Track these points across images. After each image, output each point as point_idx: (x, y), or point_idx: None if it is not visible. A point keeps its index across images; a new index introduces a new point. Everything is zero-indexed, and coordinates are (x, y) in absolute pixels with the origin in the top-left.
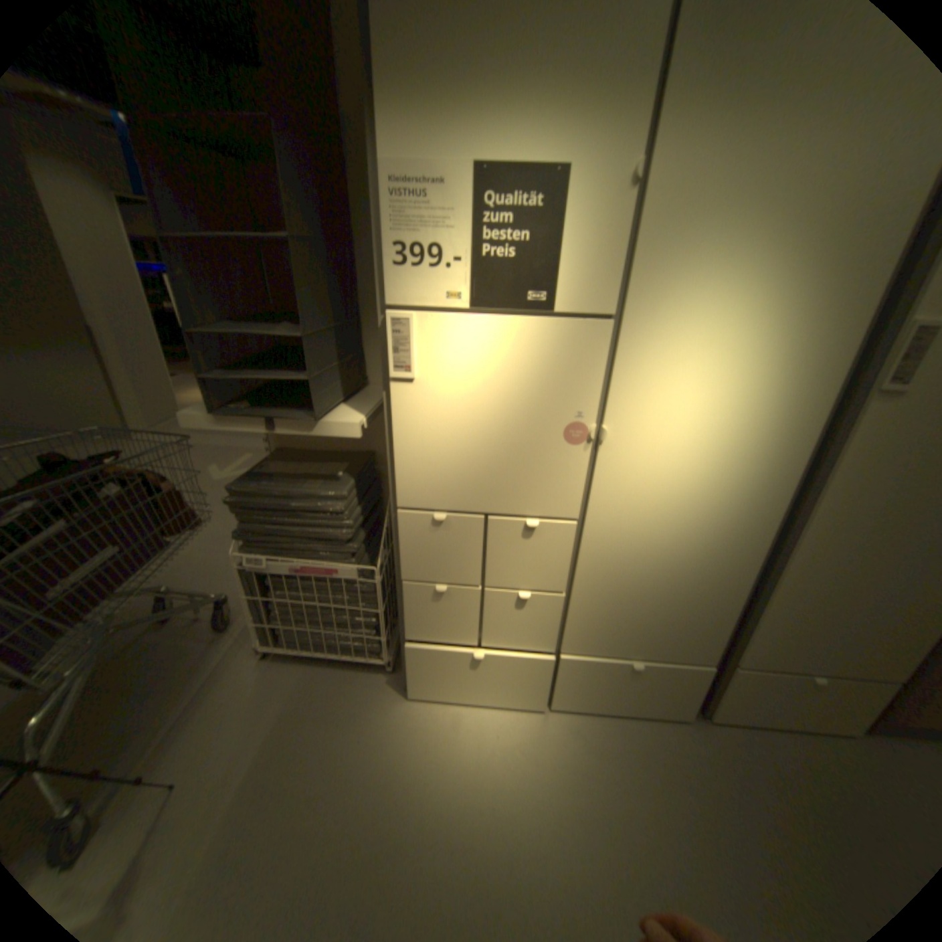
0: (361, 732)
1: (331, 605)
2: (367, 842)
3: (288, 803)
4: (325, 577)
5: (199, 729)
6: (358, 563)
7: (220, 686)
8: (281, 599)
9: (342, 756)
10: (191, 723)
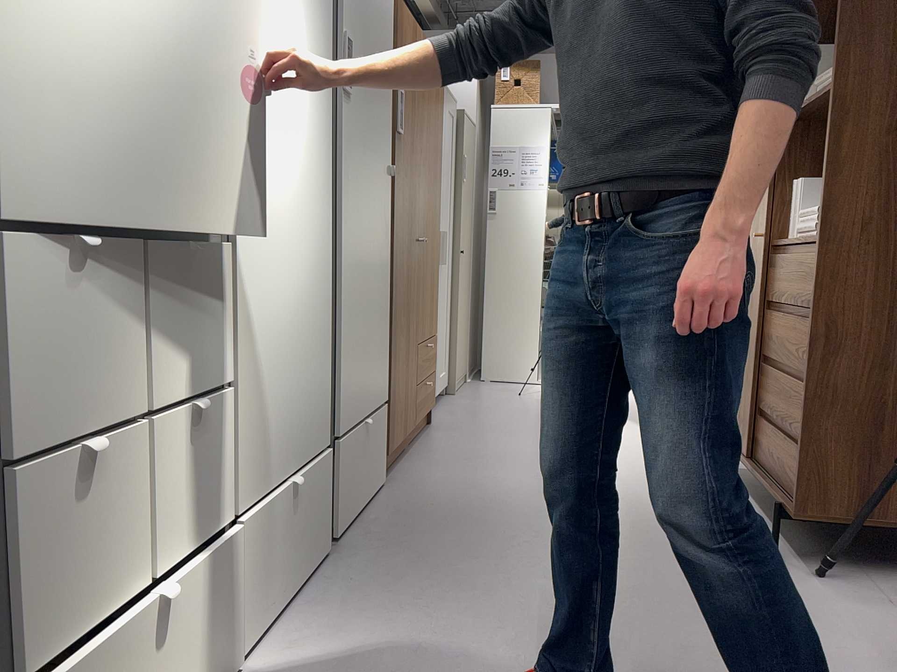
0: None
1: None
2: None
3: None
4: None
5: None
6: None
7: None
8: None
9: None
10: None
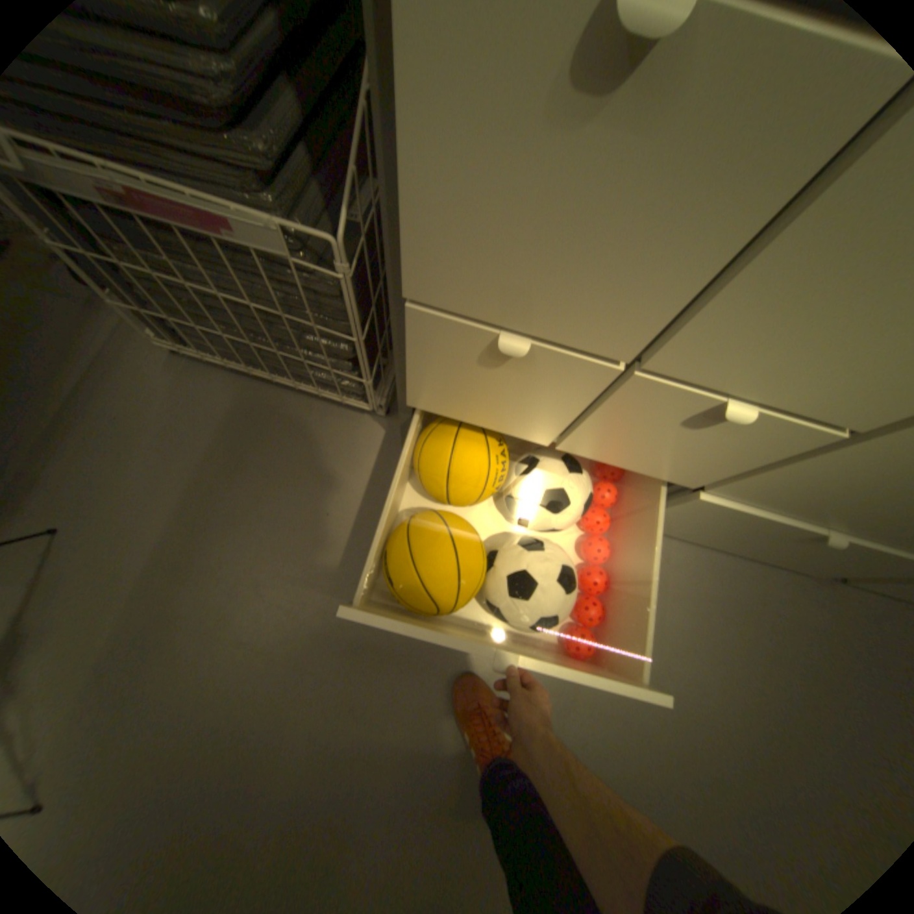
0: (333, 498)
1: (250, 301)
2: (335, 648)
3: (226, 580)
4: (206, 232)
5: (84, 449)
6: (284, 206)
7: (110, 385)
8: (136, 263)
9: (304, 528)
10: (71, 437)
